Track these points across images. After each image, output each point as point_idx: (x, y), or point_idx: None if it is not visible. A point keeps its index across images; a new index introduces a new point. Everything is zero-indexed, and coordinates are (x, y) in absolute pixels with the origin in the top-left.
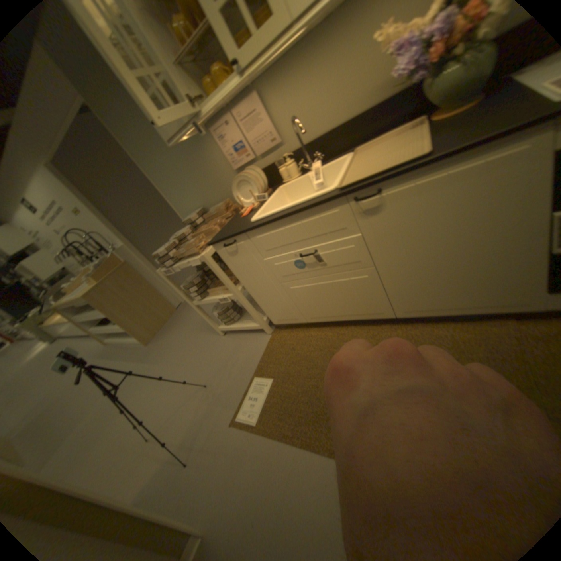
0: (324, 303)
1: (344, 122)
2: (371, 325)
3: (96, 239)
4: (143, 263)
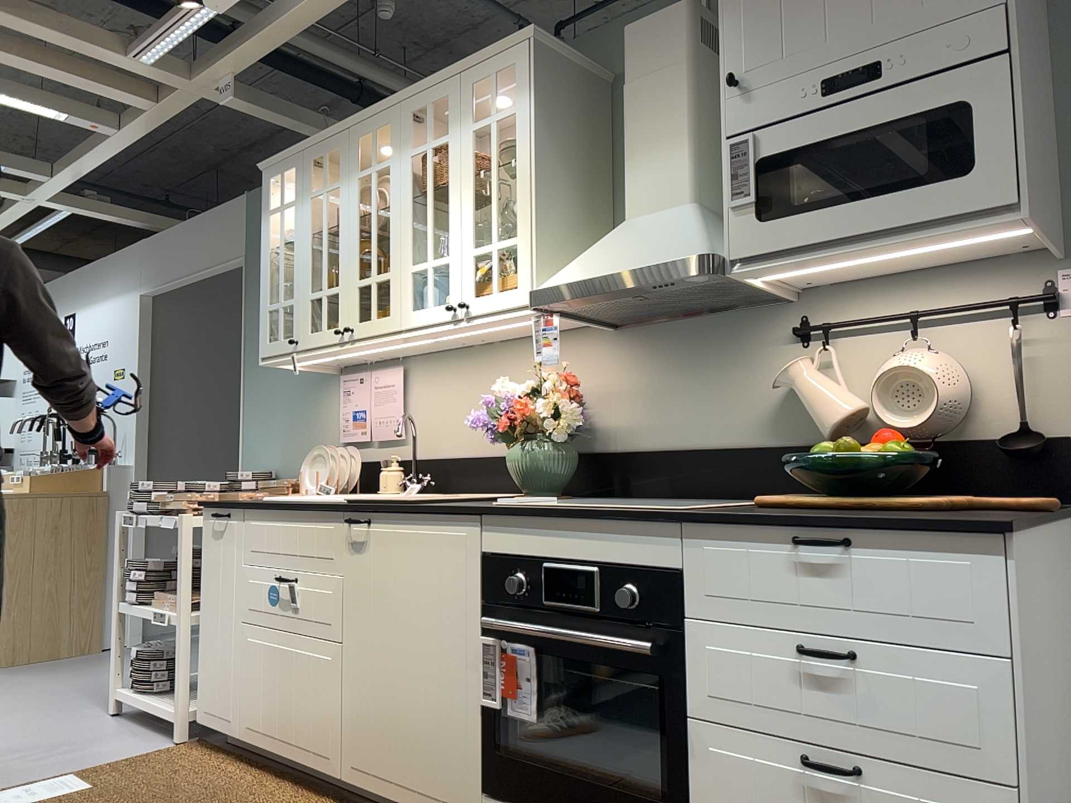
0: (270, 697)
1: (470, 455)
2: (312, 793)
3: None
4: None
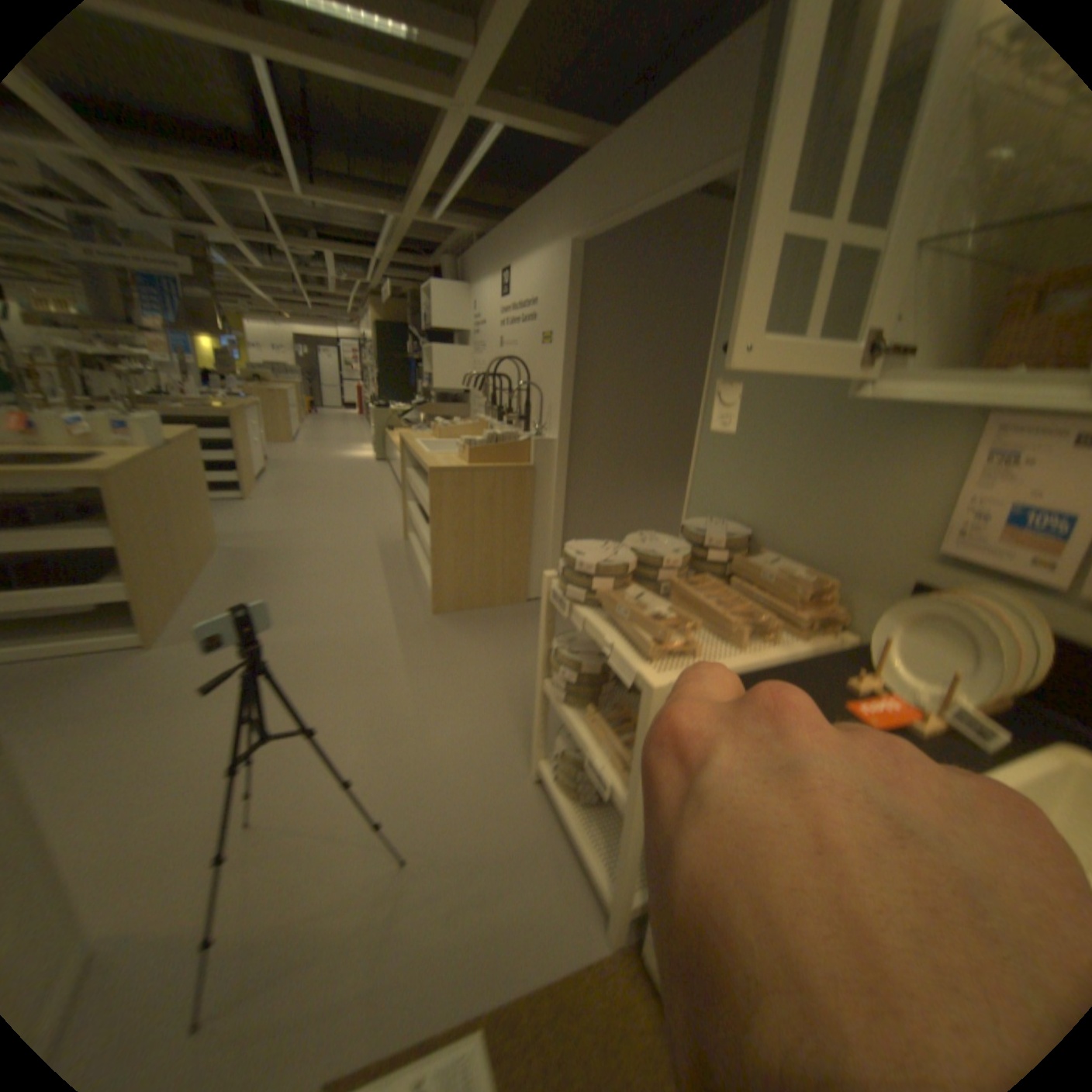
0: None
1: None
2: None
3: (530, 394)
4: (552, 489)
